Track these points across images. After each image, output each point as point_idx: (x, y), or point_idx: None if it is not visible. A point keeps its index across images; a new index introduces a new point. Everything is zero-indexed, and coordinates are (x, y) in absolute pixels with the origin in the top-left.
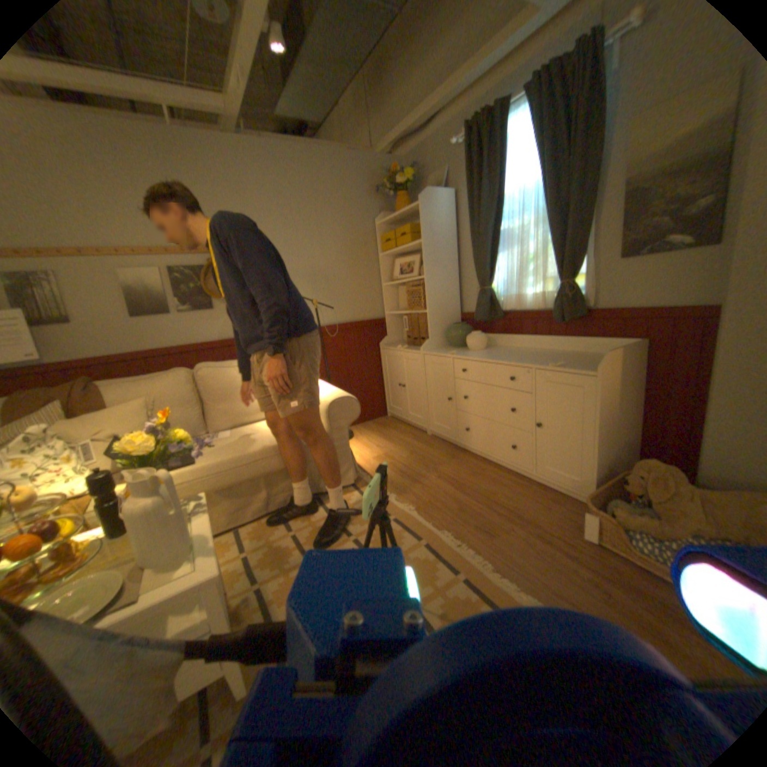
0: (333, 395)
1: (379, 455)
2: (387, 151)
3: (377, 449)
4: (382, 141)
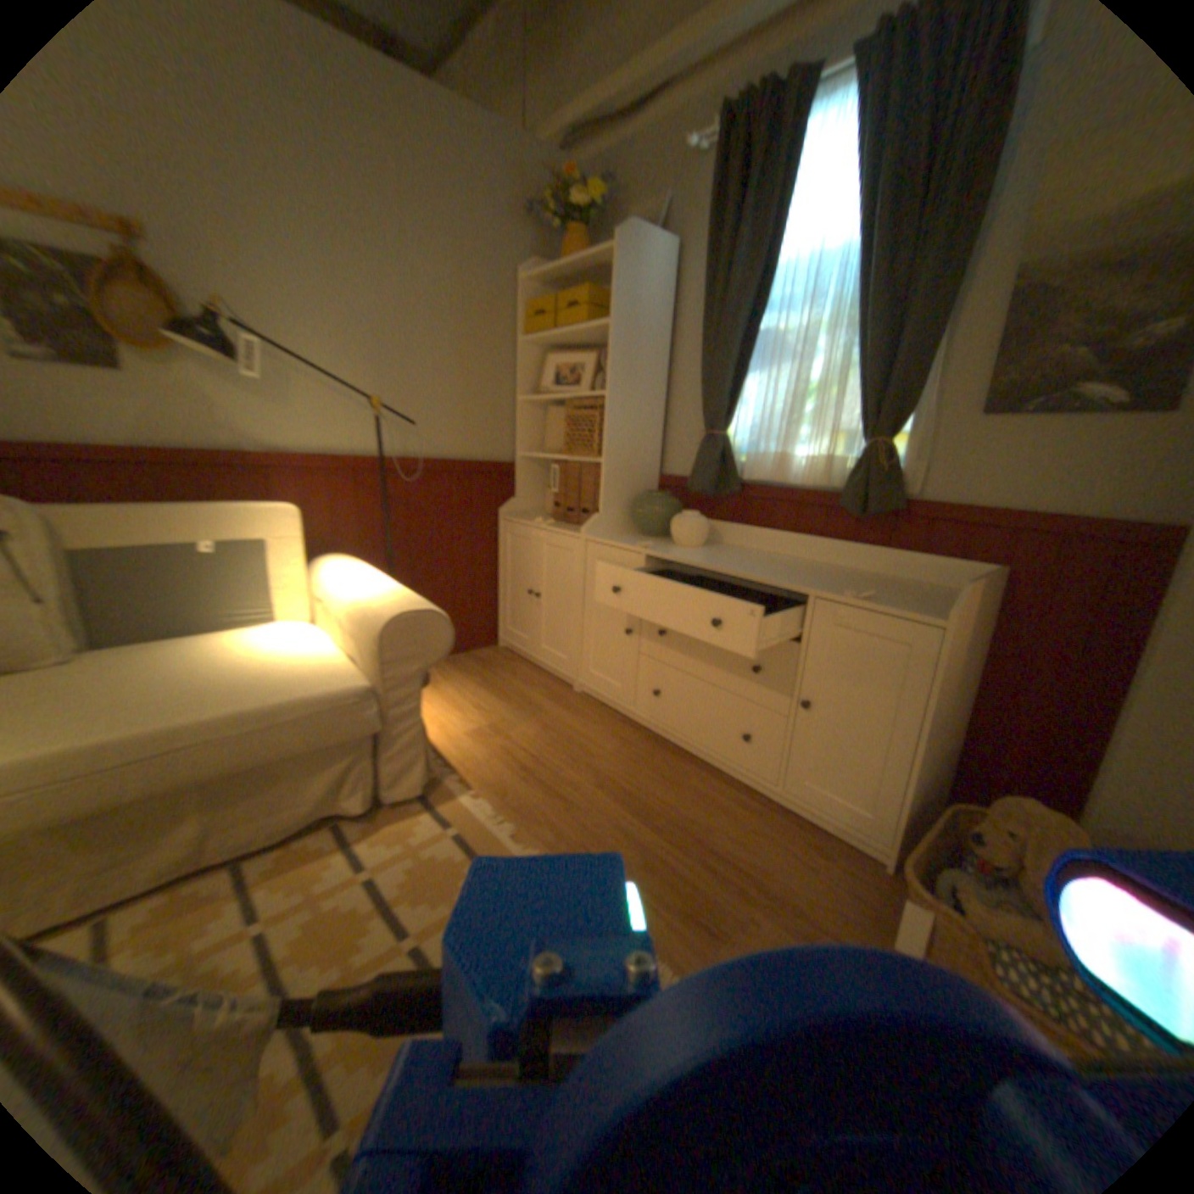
0: (398, 606)
1: (480, 728)
2: (555, 149)
3: (478, 715)
4: (548, 124)
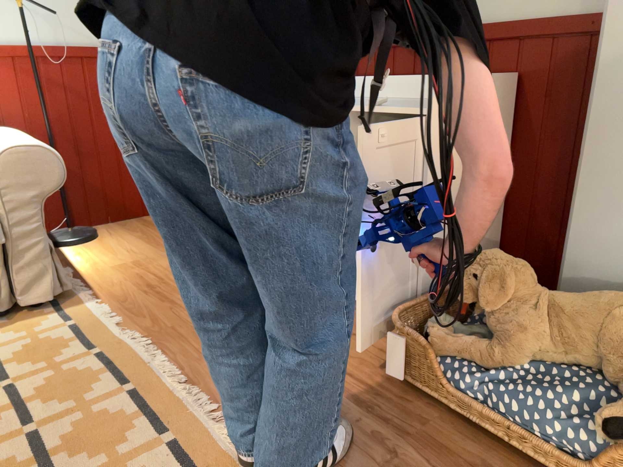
0: (13, 144)
1: (125, 263)
2: None
3: (127, 255)
4: None
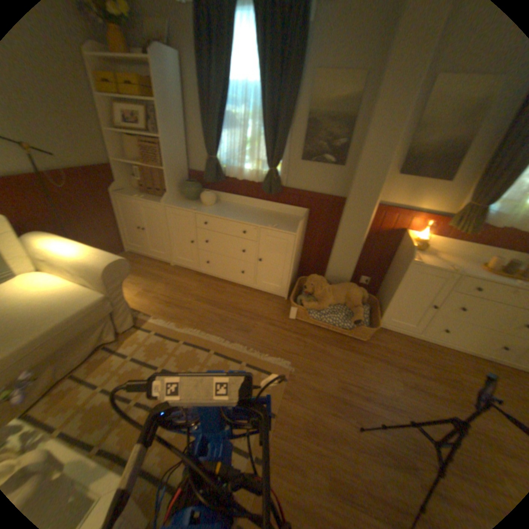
0: (103, 260)
1: (140, 291)
2: None
3: (135, 286)
4: None
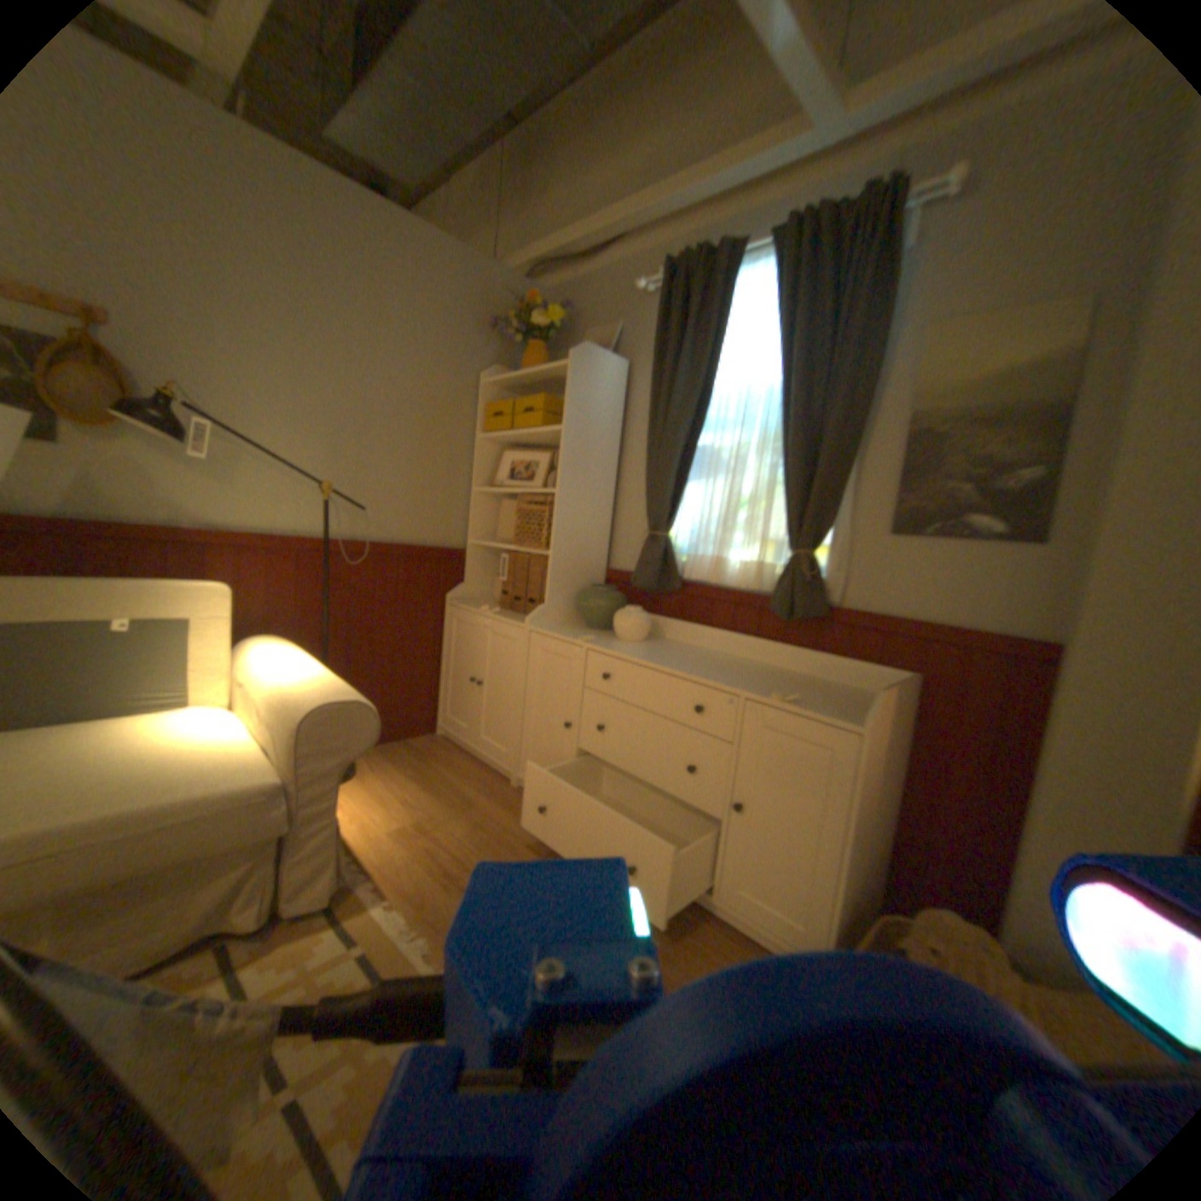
0: (321, 696)
1: (405, 827)
2: (522, 275)
3: (404, 812)
4: (516, 255)
